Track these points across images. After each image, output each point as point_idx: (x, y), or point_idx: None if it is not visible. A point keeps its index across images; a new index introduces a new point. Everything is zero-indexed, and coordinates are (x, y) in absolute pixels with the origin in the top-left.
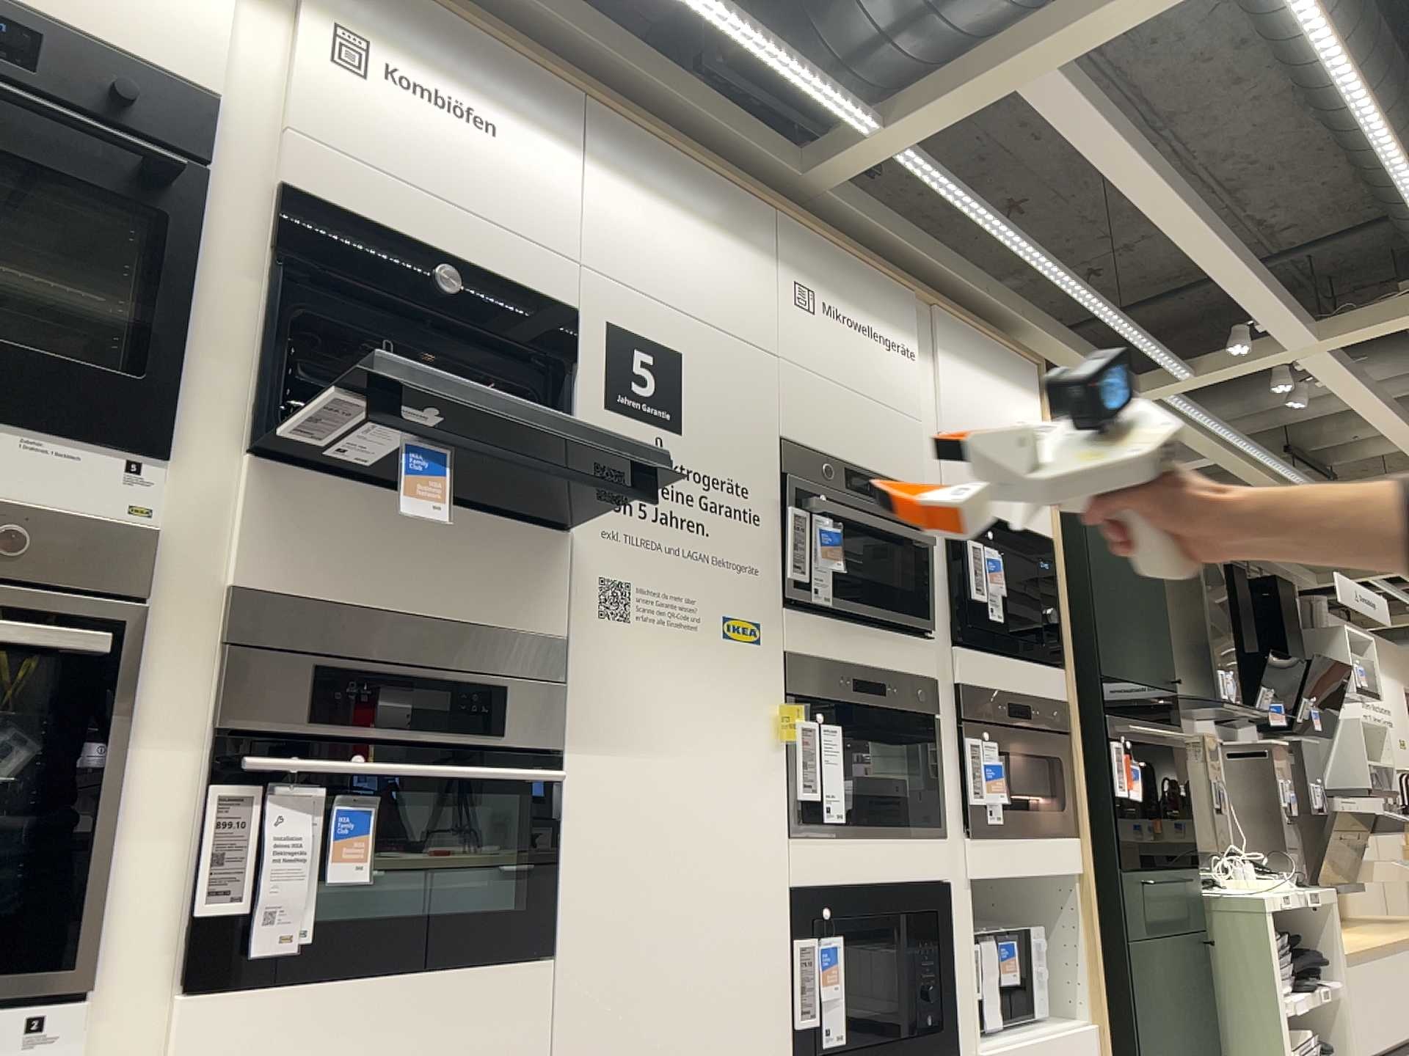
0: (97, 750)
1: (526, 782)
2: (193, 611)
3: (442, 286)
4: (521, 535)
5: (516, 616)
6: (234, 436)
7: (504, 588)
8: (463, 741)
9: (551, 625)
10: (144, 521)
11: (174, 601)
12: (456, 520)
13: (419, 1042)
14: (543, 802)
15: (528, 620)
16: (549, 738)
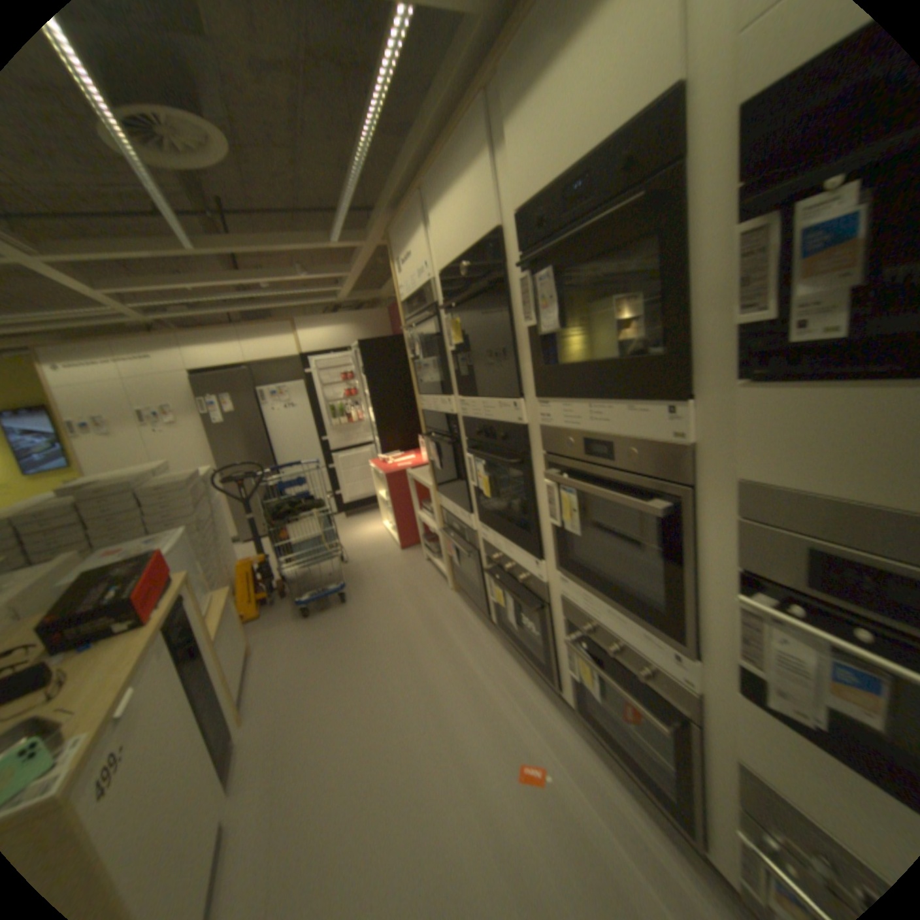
0: (679, 557)
1: None
2: (724, 491)
3: None
4: None
5: None
6: (729, 369)
7: None
8: None
9: None
10: (682, 440)
11: (712, 484)
12: None
13: None
14: None
15: None
16: None
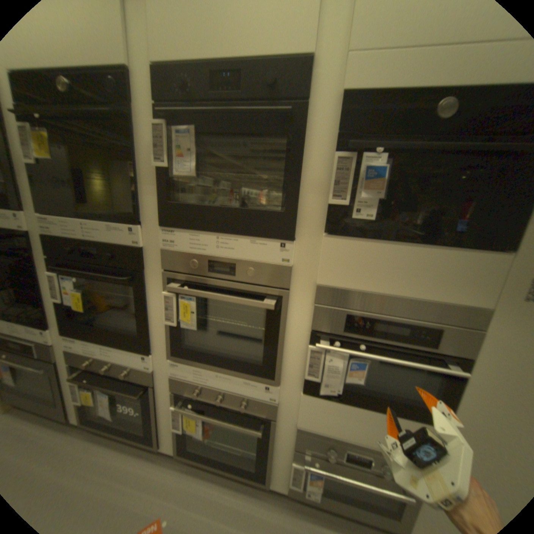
0: (277, 331)
1: (445, 373)
2: (305, 291)
3: (440, 116)
4: (473, 257)
5: (459, 298)
6: (319, 227)
7: (453, 284)
8: (412, 350)
9: (484, 303)
10: (287, 264)
11: (299, 288)
12: (428, 253)
13: (380, 431)
14: (457, 377)
15: (467, 300)
16: (467, 353)
